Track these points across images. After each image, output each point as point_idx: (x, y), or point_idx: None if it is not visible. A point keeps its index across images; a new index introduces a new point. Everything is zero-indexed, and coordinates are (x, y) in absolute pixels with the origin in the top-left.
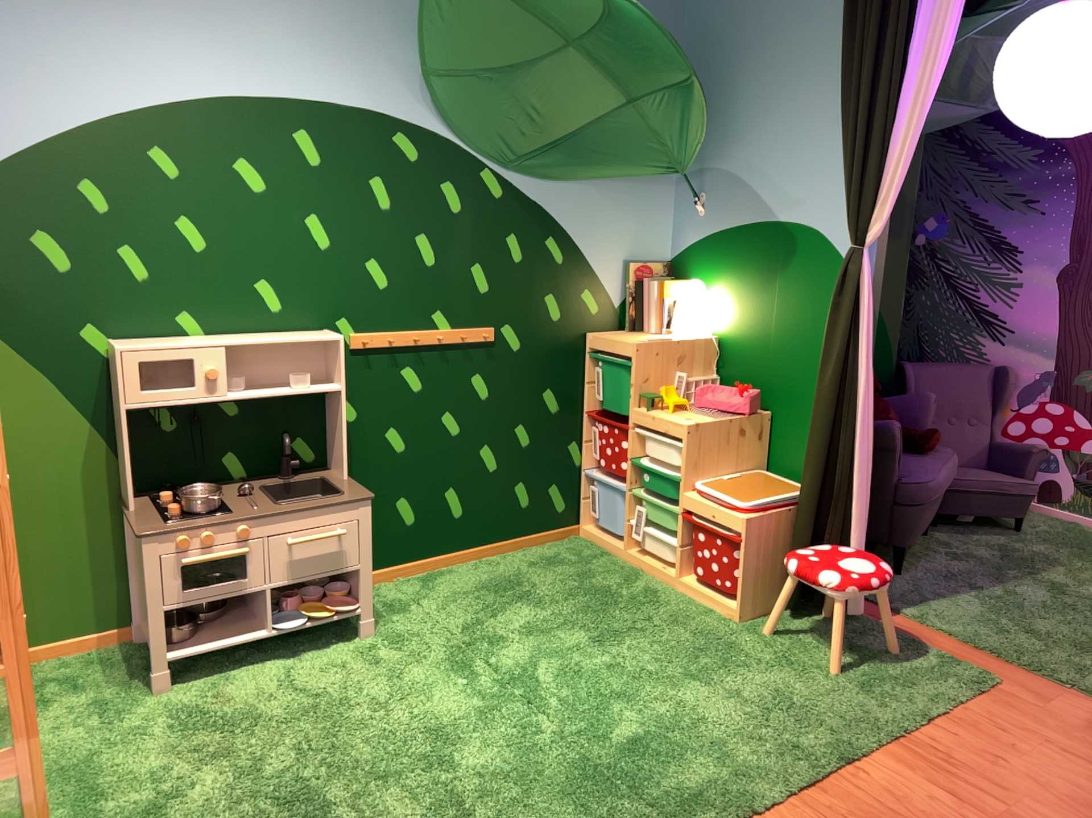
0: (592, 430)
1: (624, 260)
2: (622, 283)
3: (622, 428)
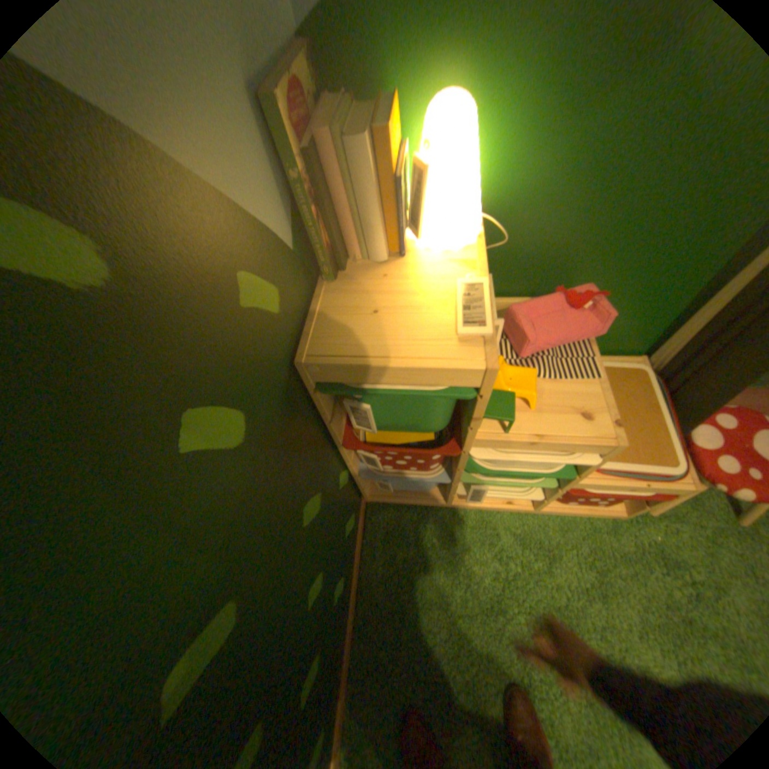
0: (366, 457)
1: (249, 85)
2: (276, 171)
3: (448, 454)
